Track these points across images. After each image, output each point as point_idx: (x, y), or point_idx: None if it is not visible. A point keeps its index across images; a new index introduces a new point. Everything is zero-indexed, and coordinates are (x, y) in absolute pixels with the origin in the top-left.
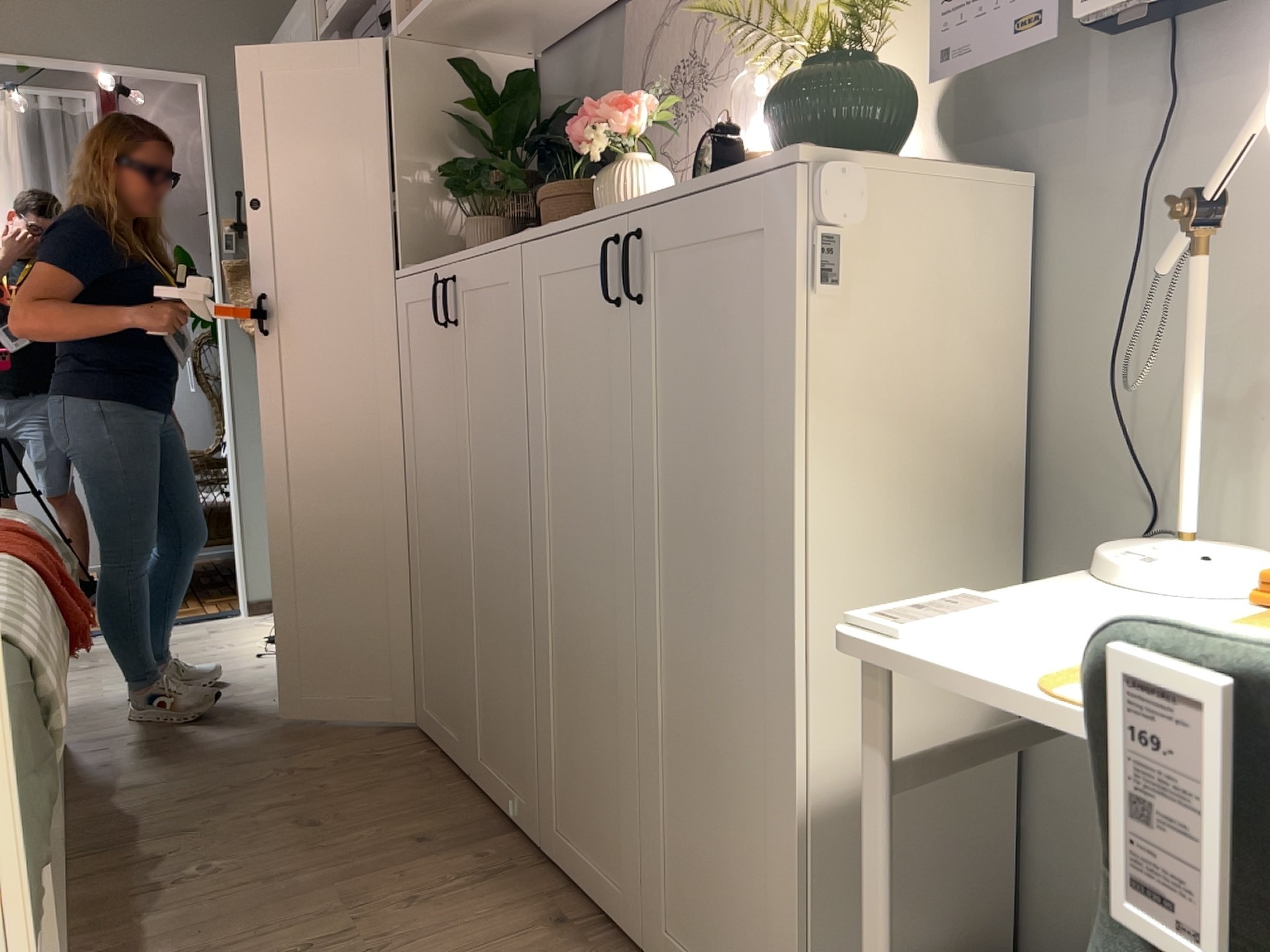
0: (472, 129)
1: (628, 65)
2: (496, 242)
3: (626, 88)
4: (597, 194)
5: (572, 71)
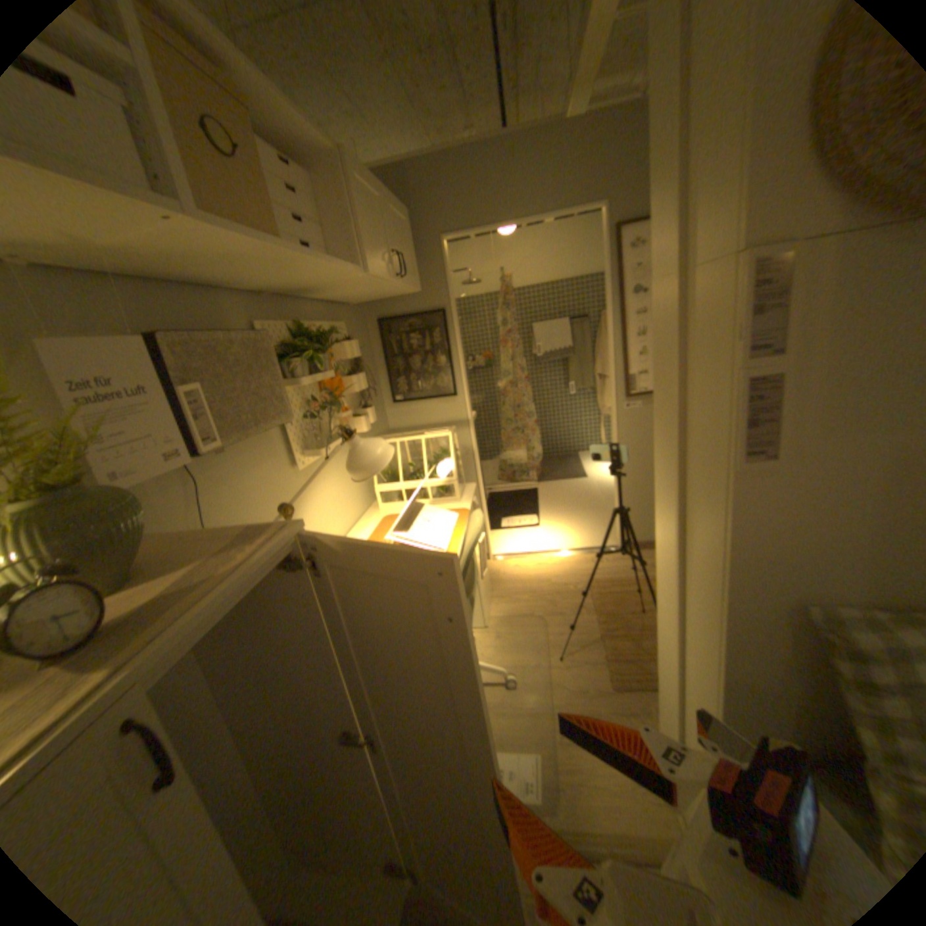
0: None
1: None
2: None
3: None
4: None
5: None
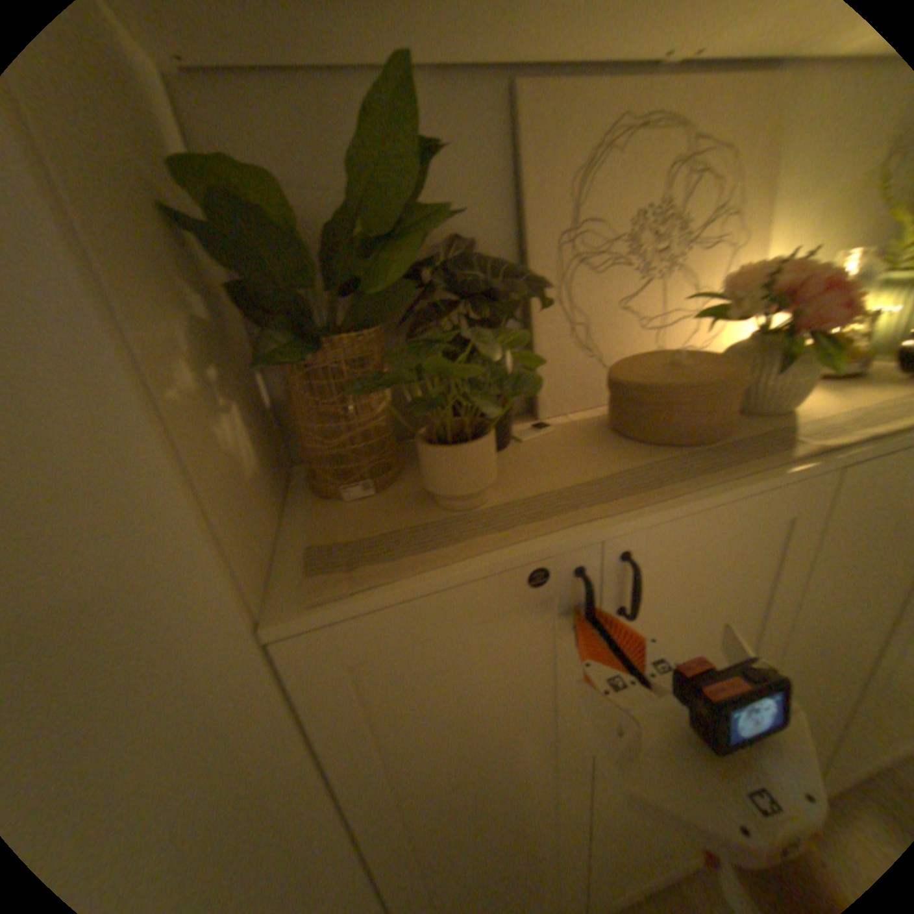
0: (210, 234)
1: (530, 180)
2: (750, 471)
3: (530, 213)
4: (767, 376)
5: (338, 143)
